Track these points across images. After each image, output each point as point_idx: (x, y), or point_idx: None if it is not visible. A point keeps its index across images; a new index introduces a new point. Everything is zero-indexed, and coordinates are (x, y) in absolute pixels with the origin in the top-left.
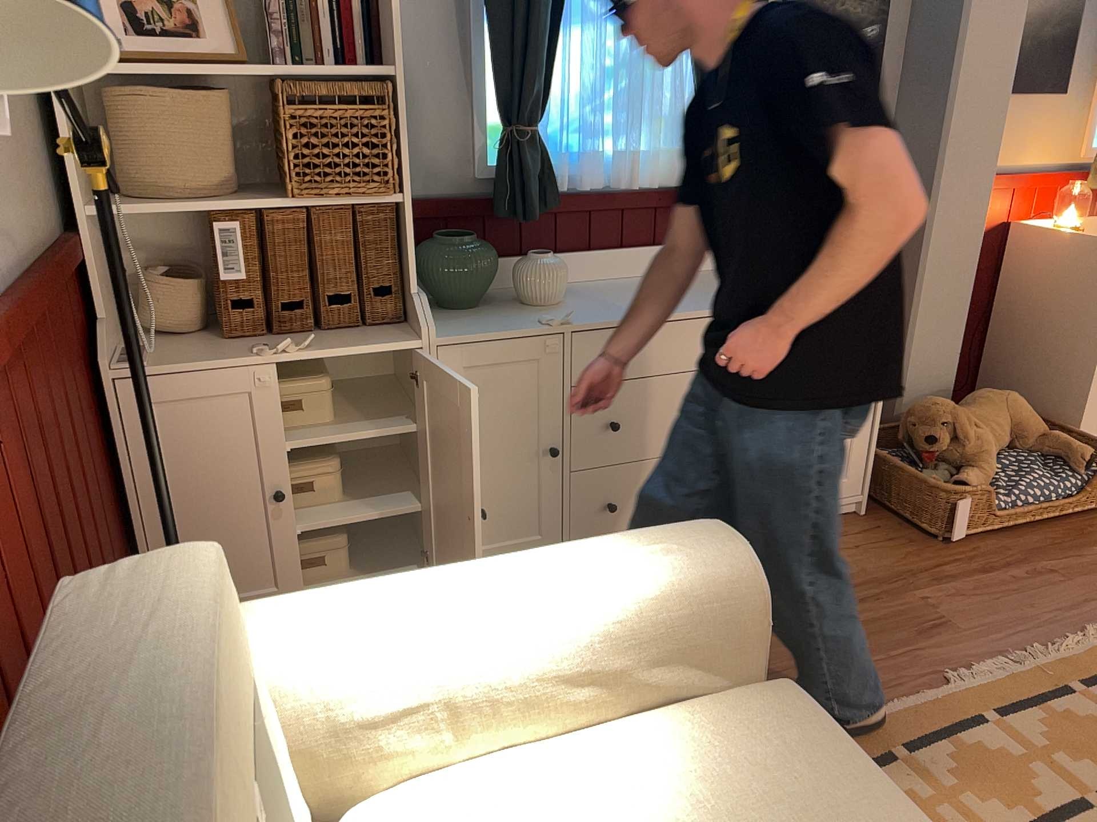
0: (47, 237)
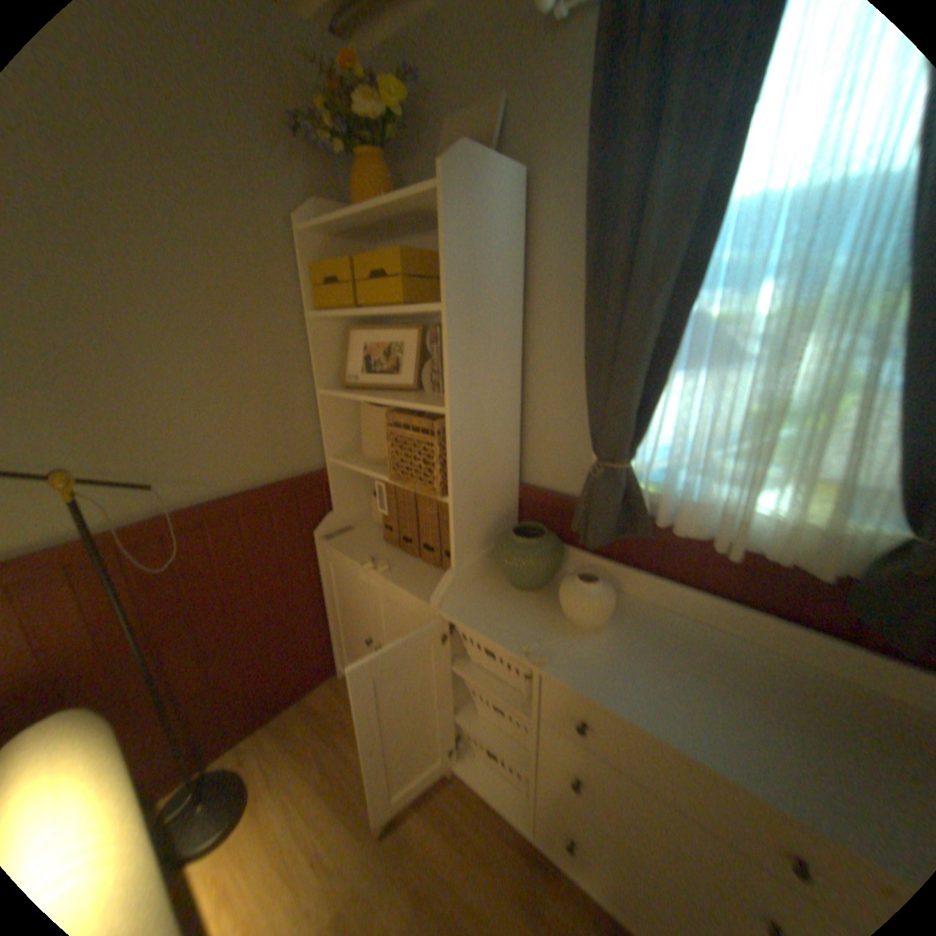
0: (289, 472)
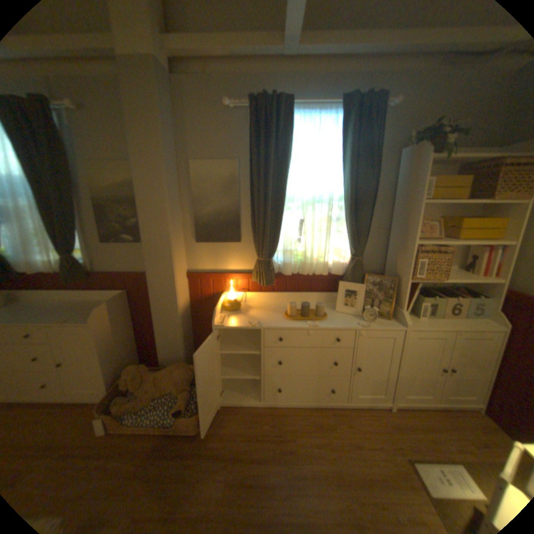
0: None
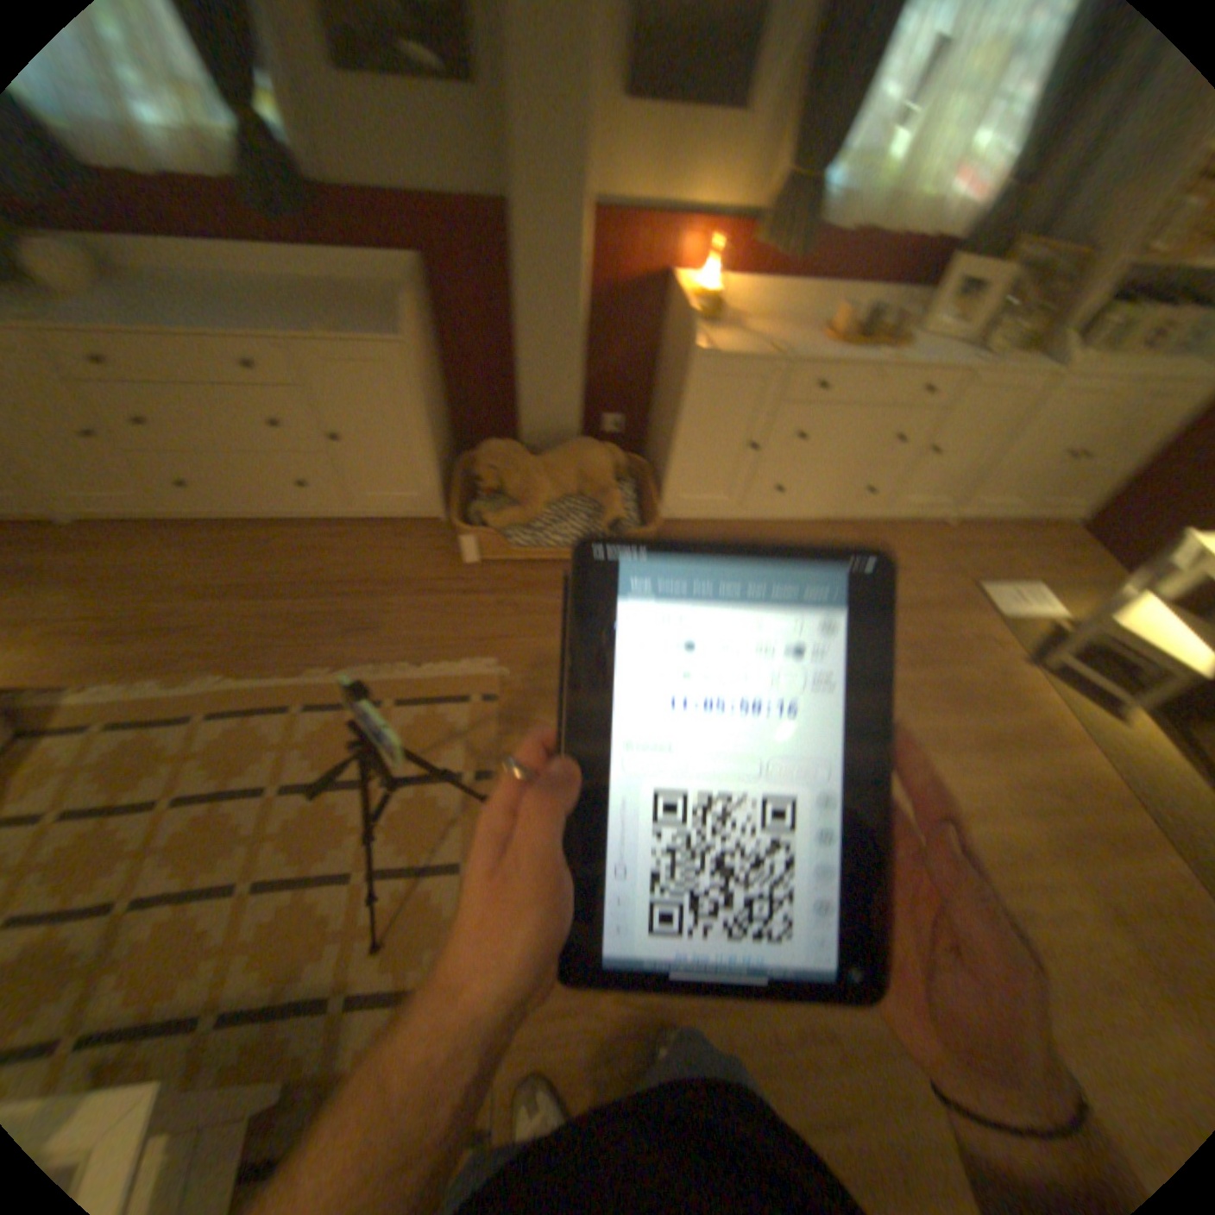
0: None
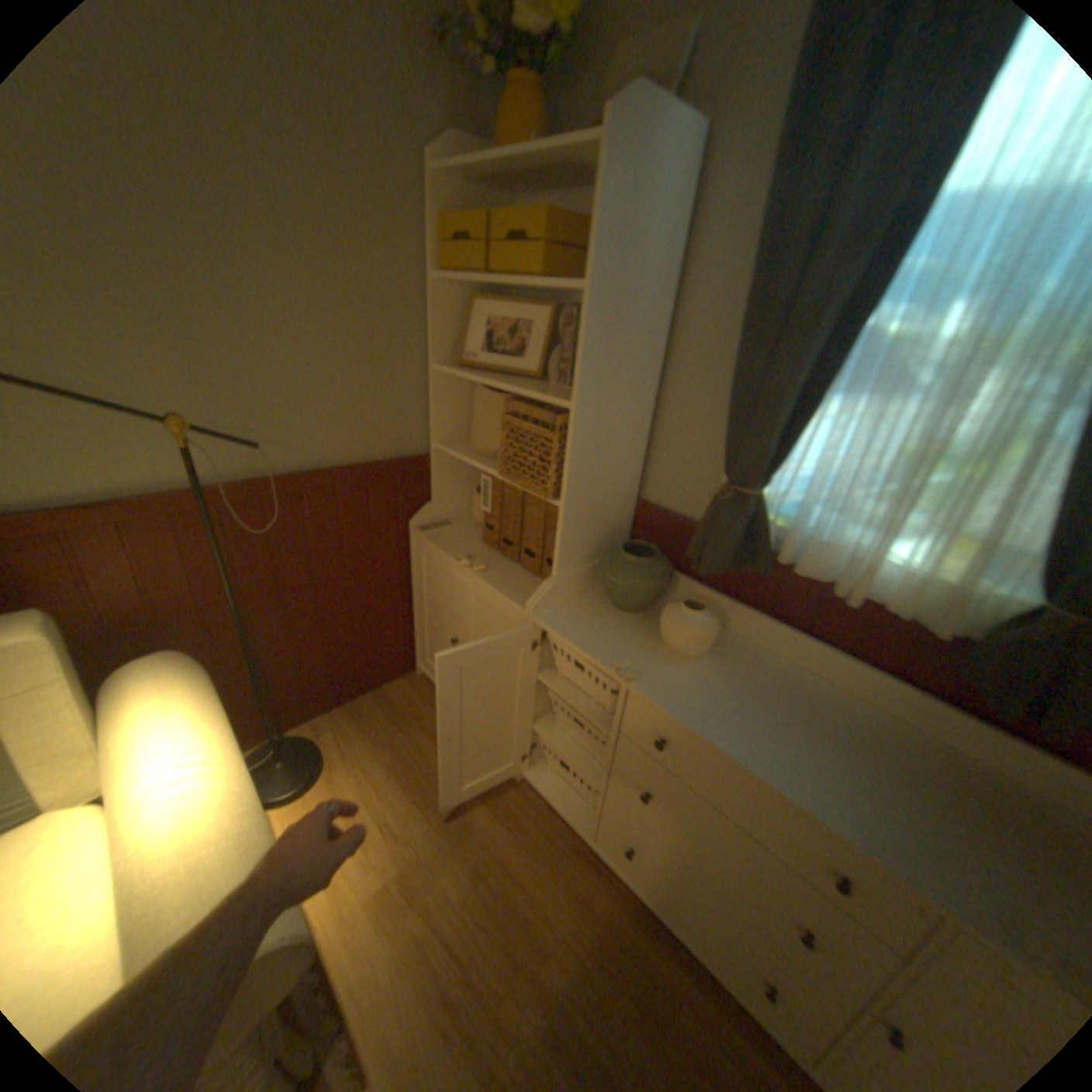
0: (390, 452)
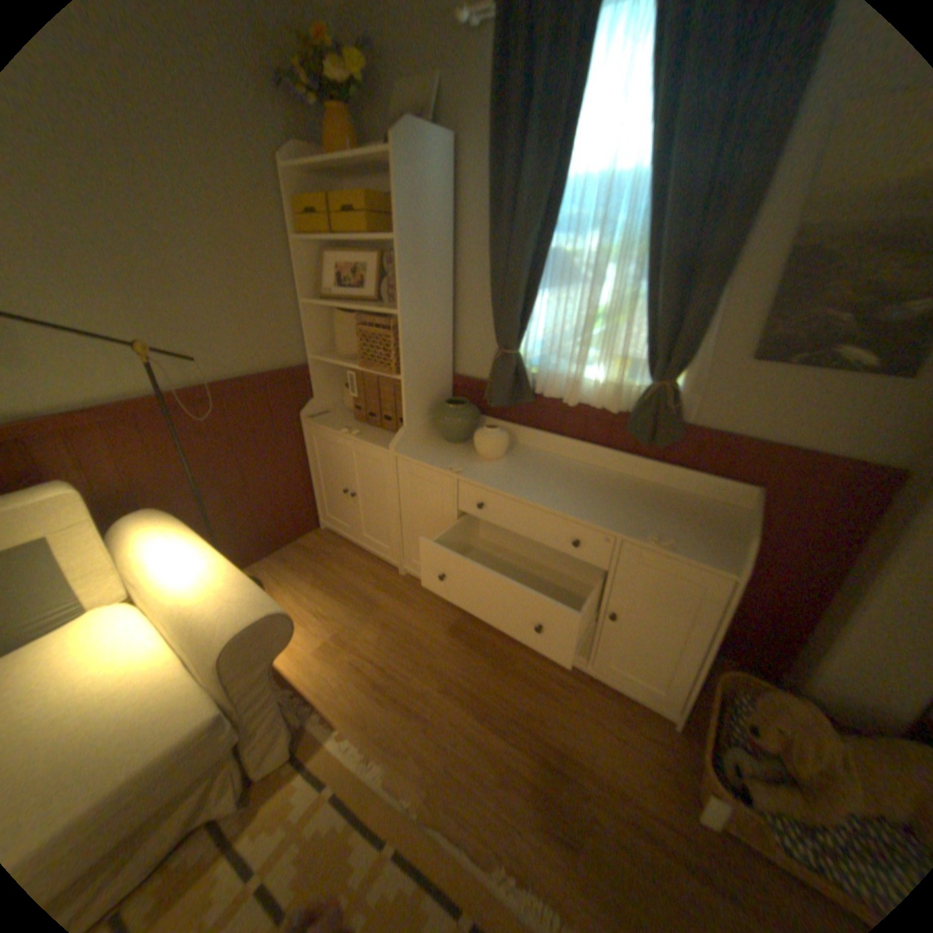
0: (279, 364)
